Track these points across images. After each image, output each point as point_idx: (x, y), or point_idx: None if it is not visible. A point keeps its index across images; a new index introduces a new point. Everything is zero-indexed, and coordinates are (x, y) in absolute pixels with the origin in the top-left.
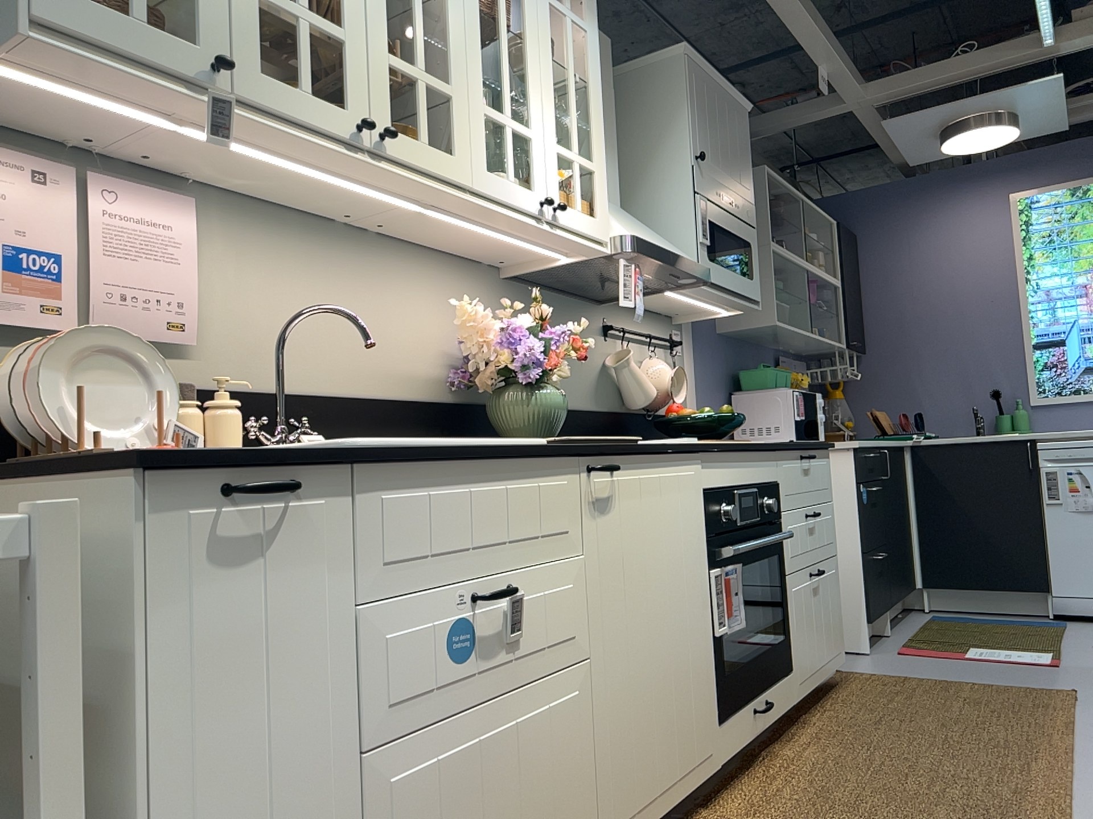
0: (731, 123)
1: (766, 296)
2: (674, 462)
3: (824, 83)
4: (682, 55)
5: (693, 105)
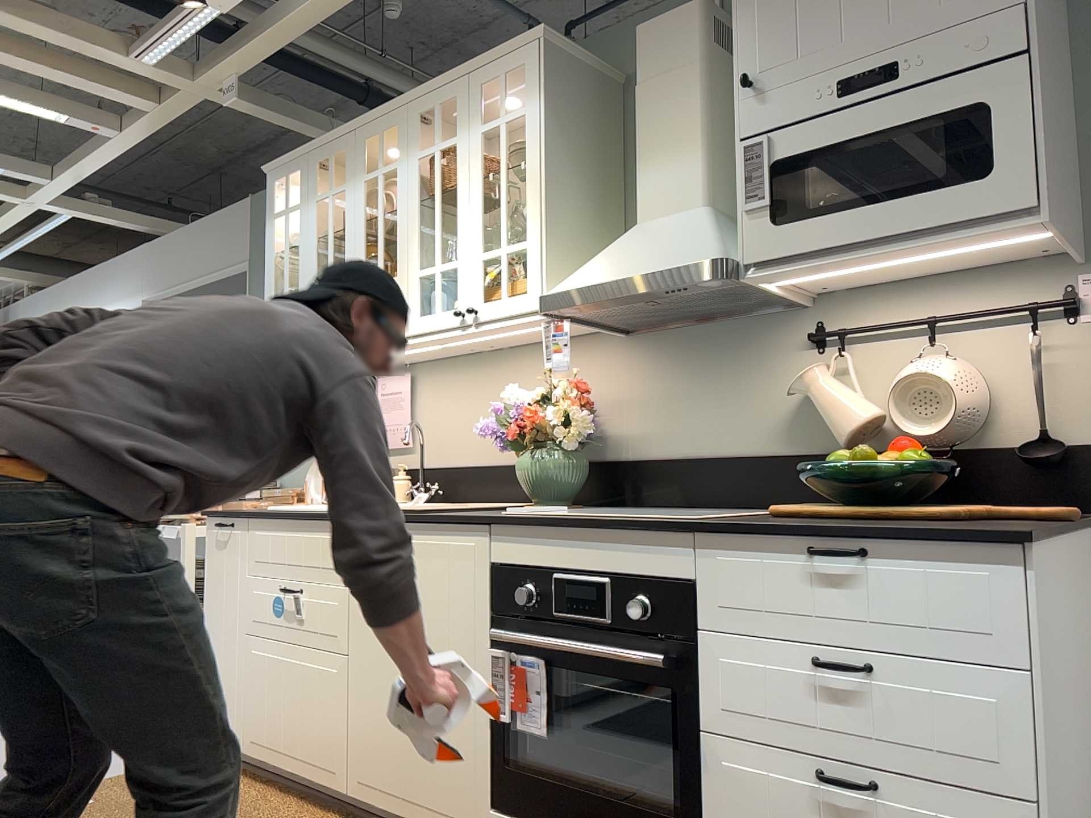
0: None
1: None
2: (442, 532)
3: None
4: None
5: (741, 10)
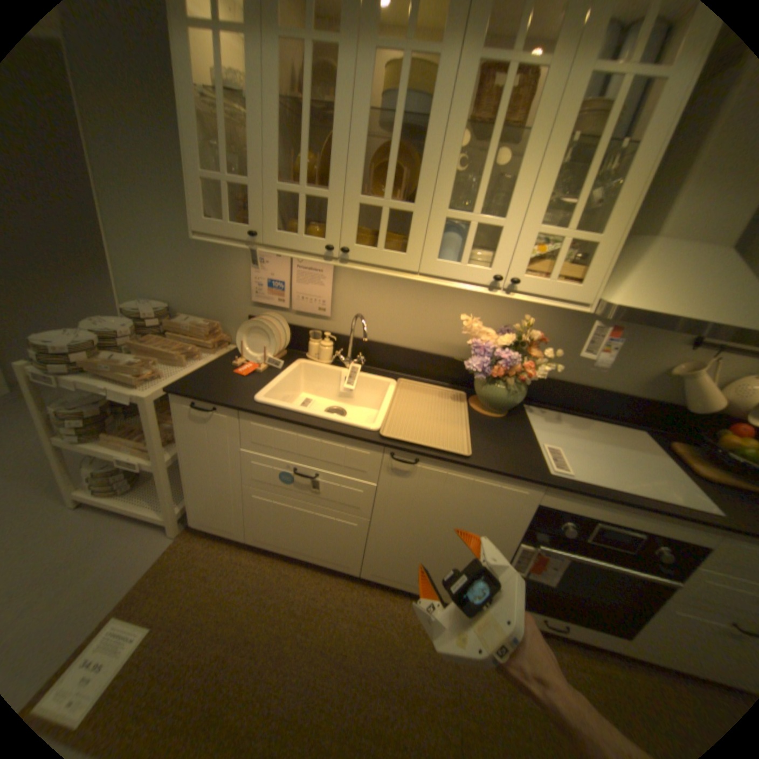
0: None
1: None
2: (497, 478)
3: None
4: None
5: None
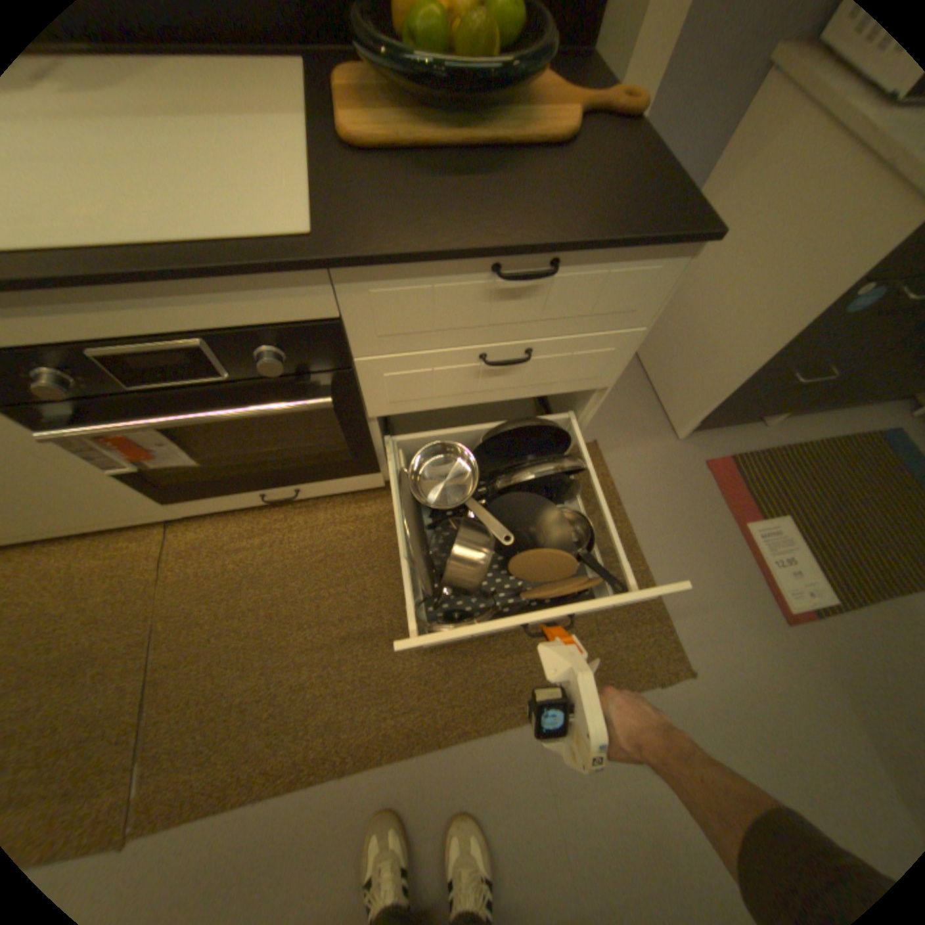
0: None
1: None
2: None
3: None
4: None
5: None
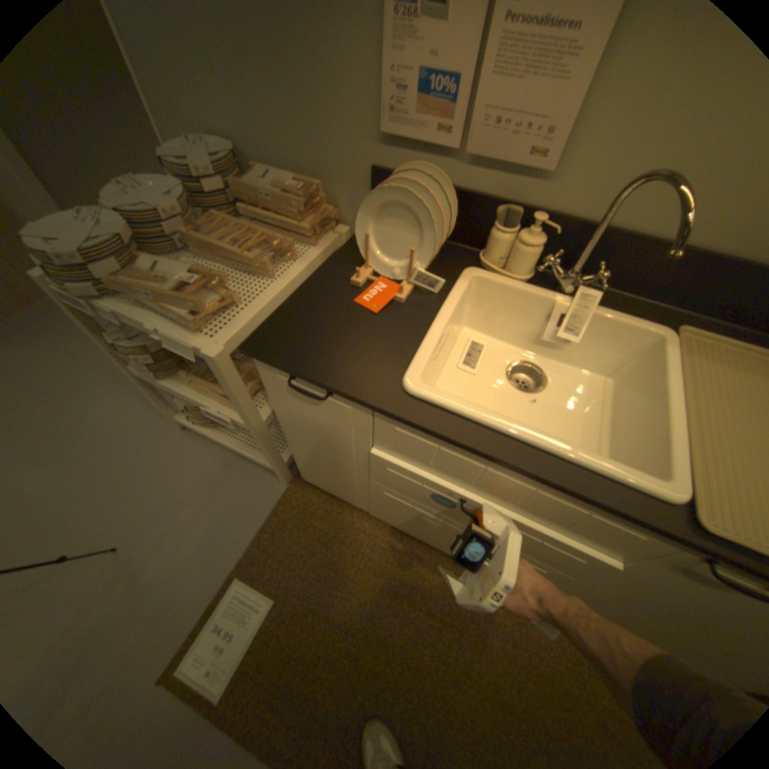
0: None
1: None
2: None
3: None
4: None
5: None
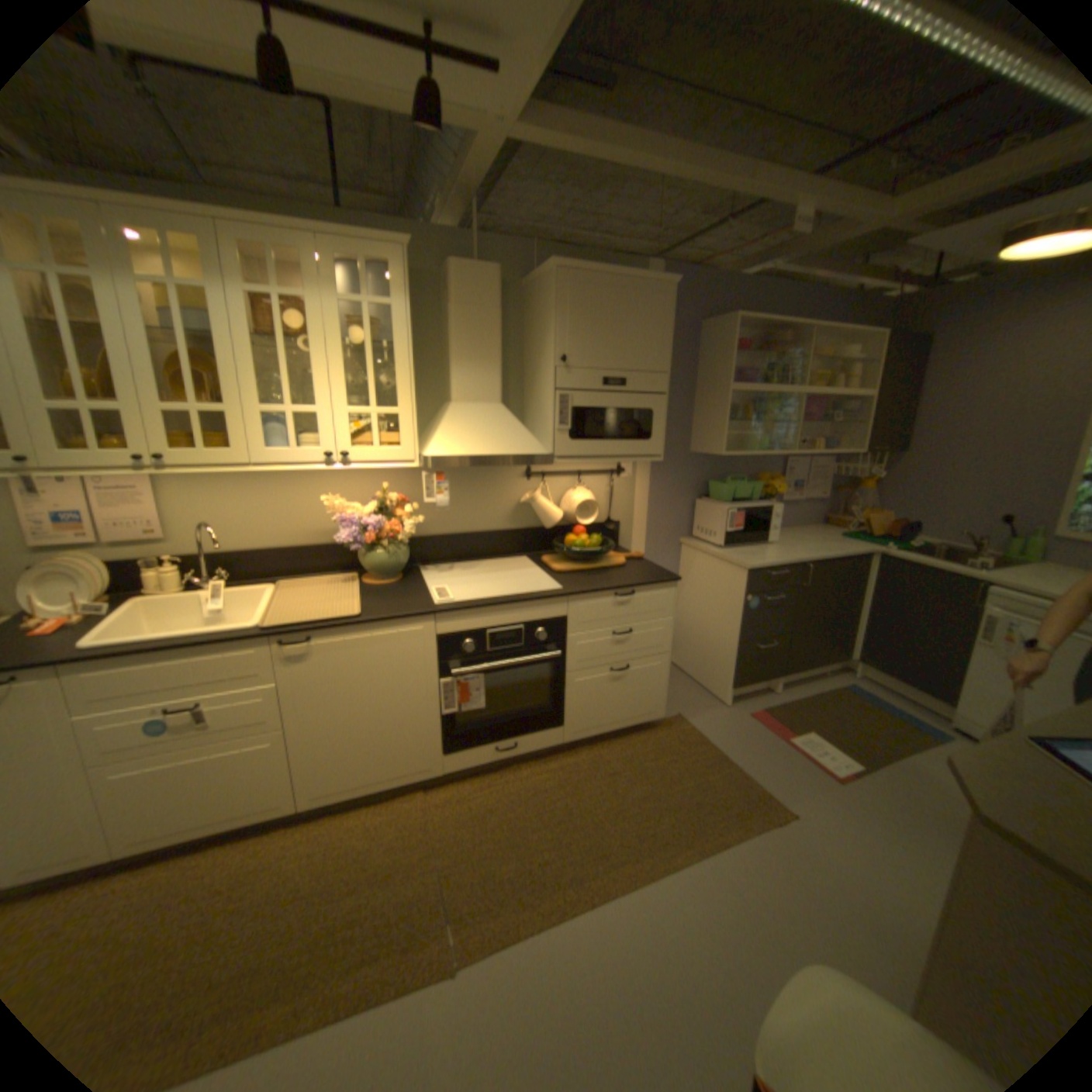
0: (633, 307)
1: (720, 430)
2: (391, 625)
3: (802, 221)
4: (553, 267)
5: (561, 312)
